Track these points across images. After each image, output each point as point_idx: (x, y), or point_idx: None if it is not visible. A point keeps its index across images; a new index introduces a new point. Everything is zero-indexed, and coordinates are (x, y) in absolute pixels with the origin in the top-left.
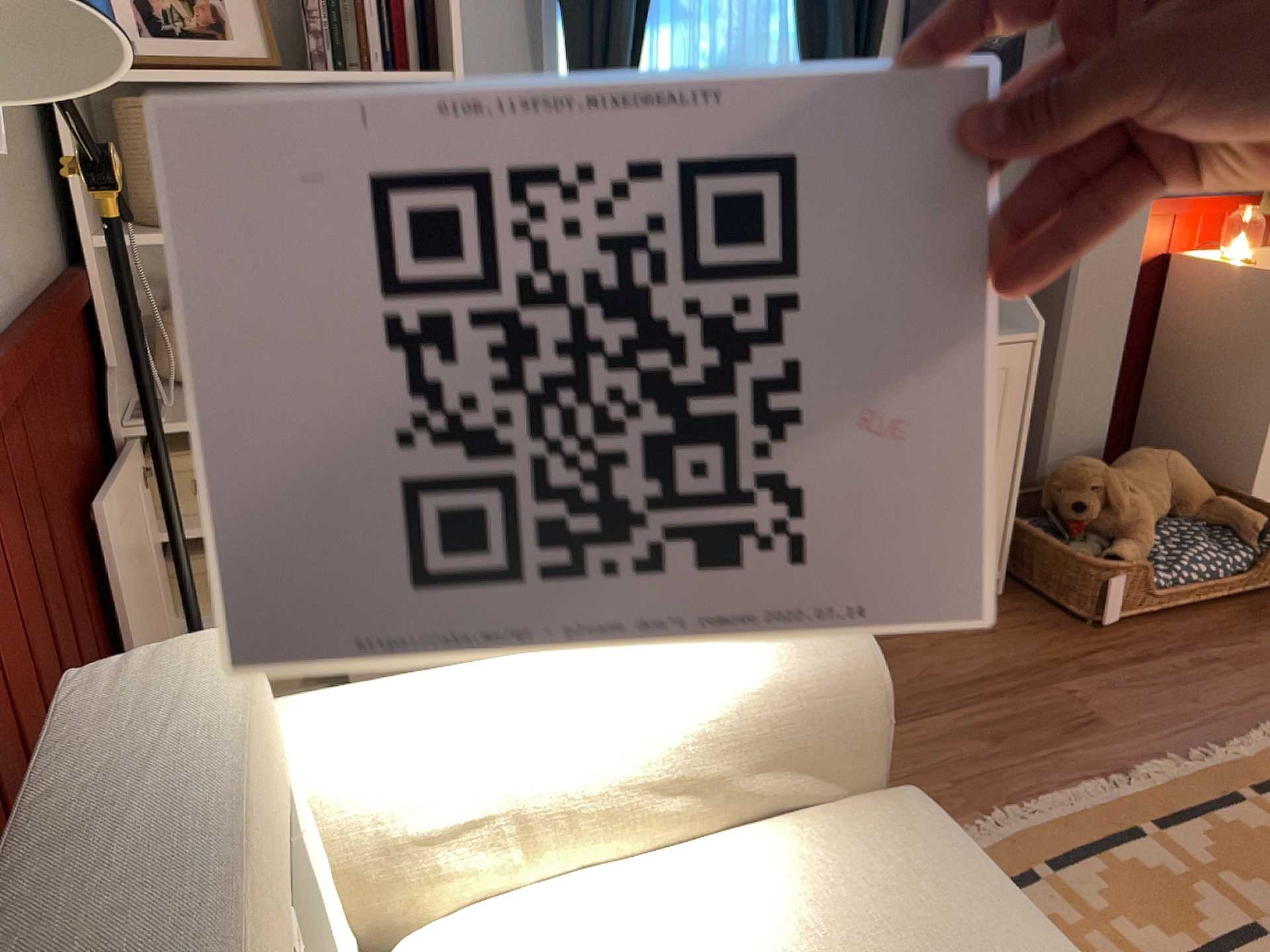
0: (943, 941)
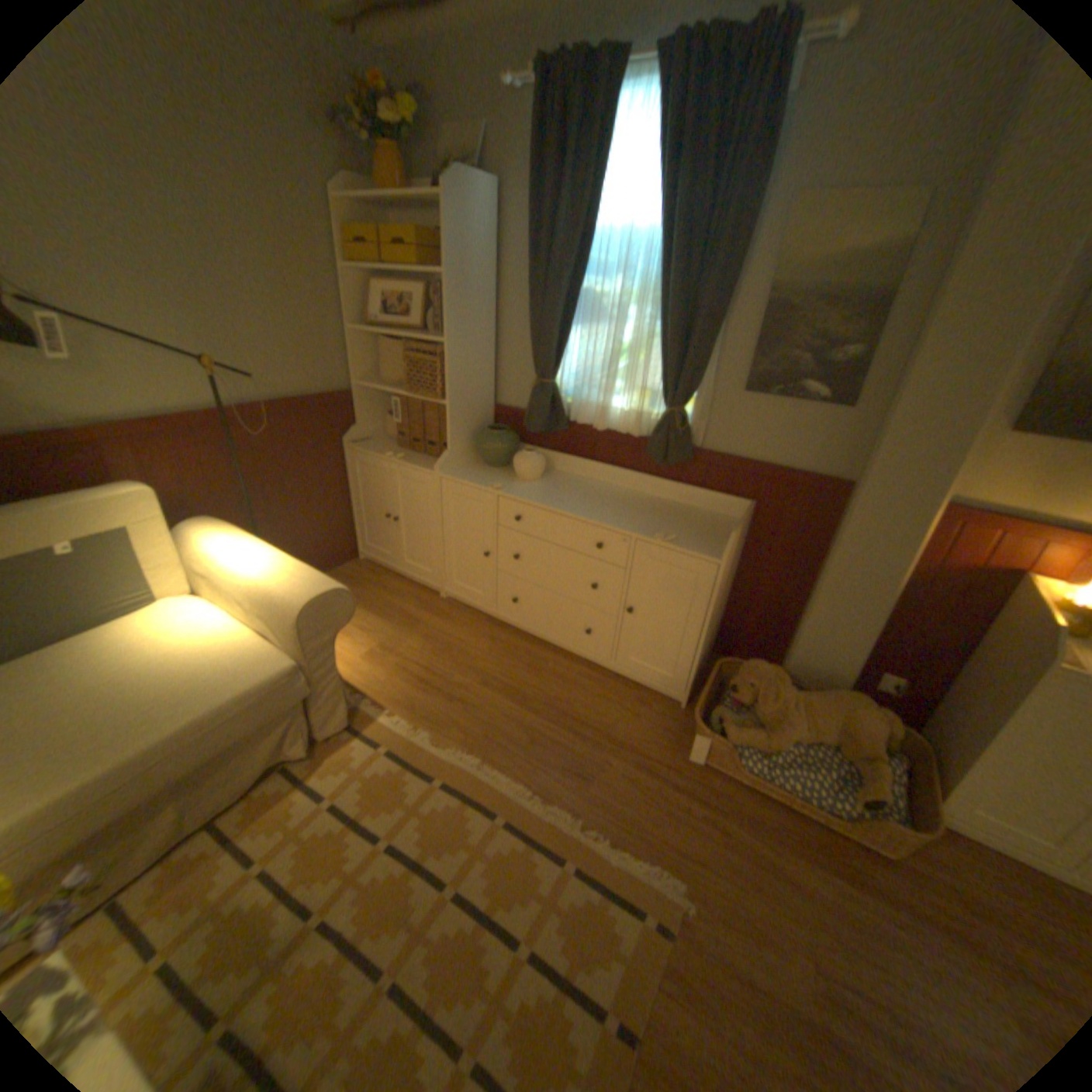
0: (197, 687)
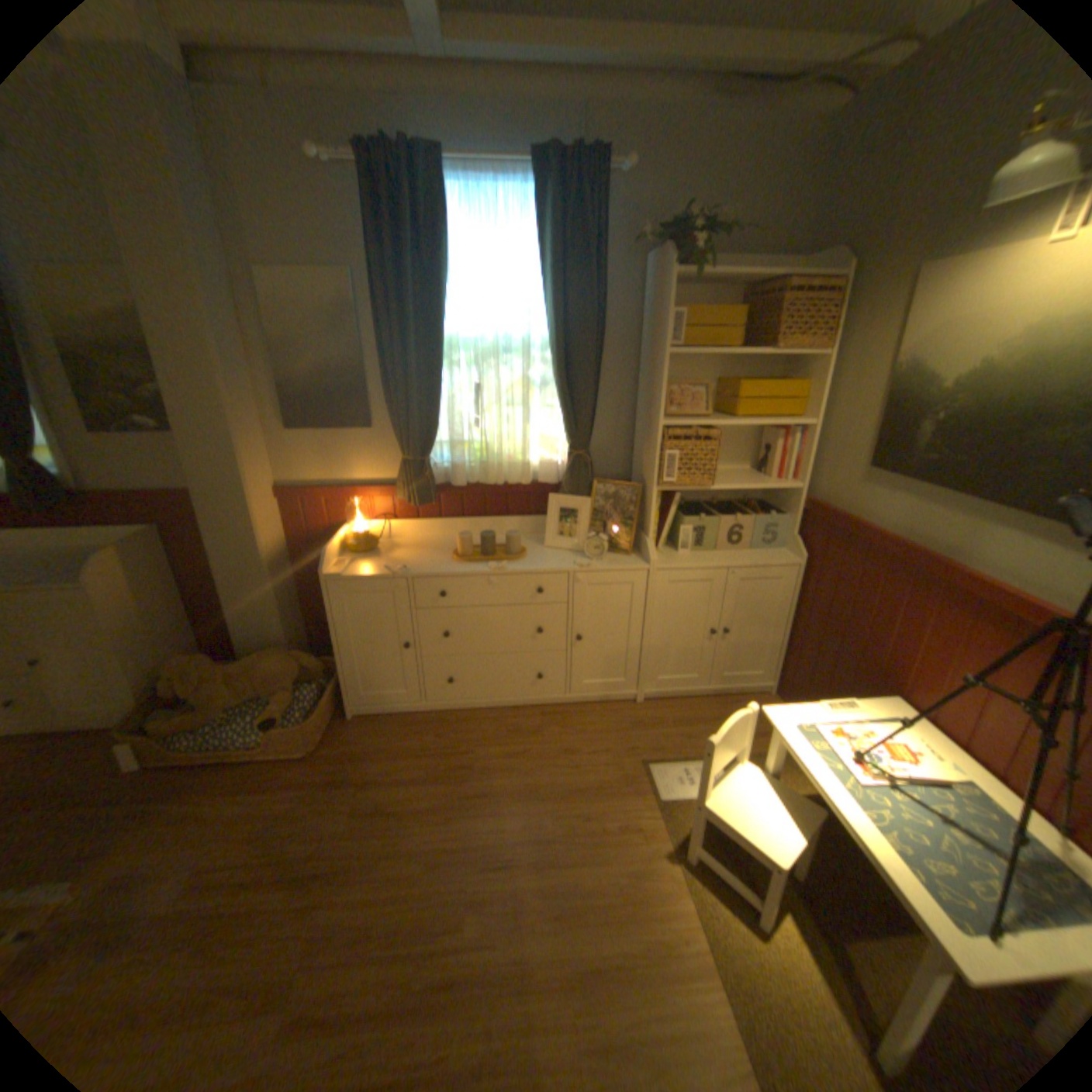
0: None
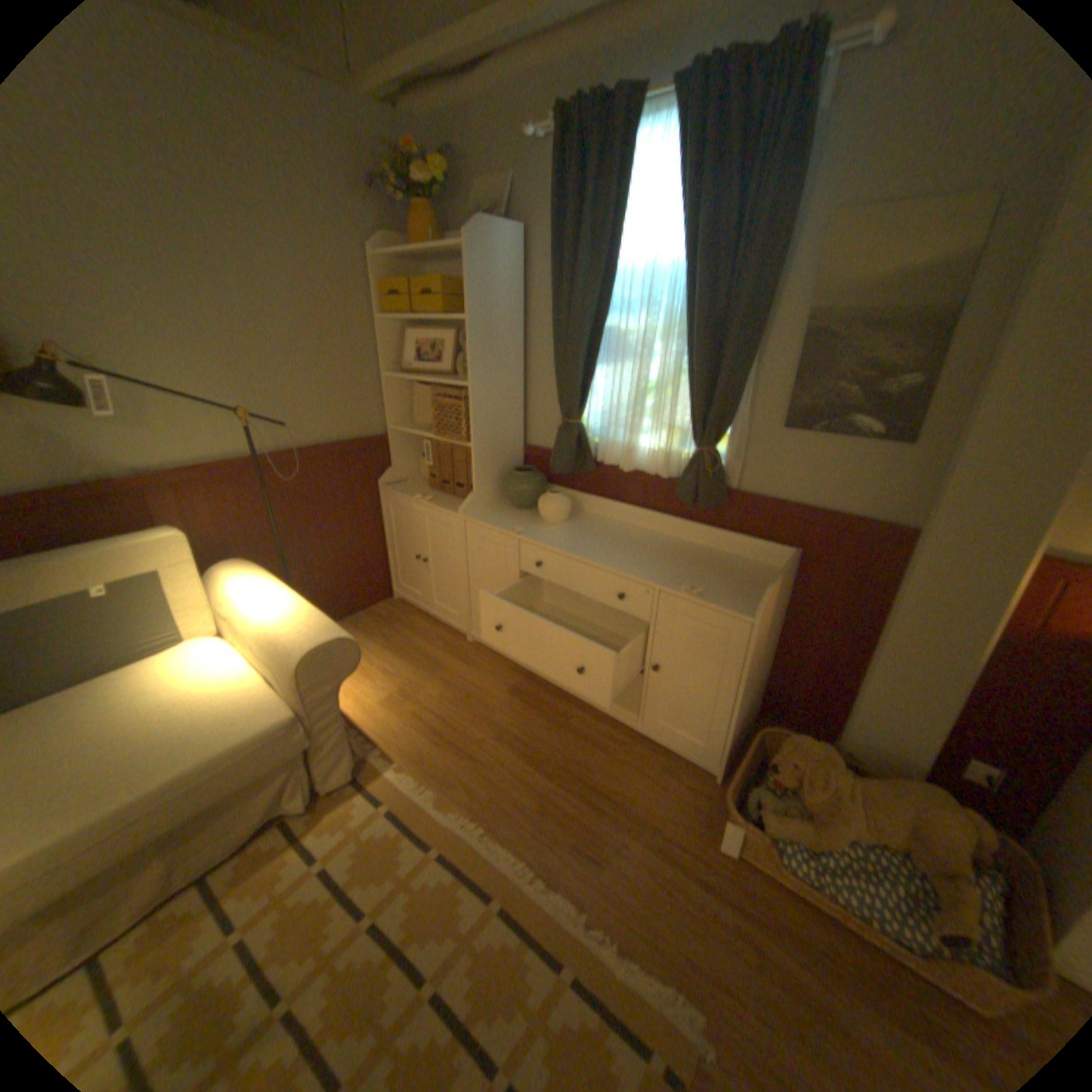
0: (192, 736)
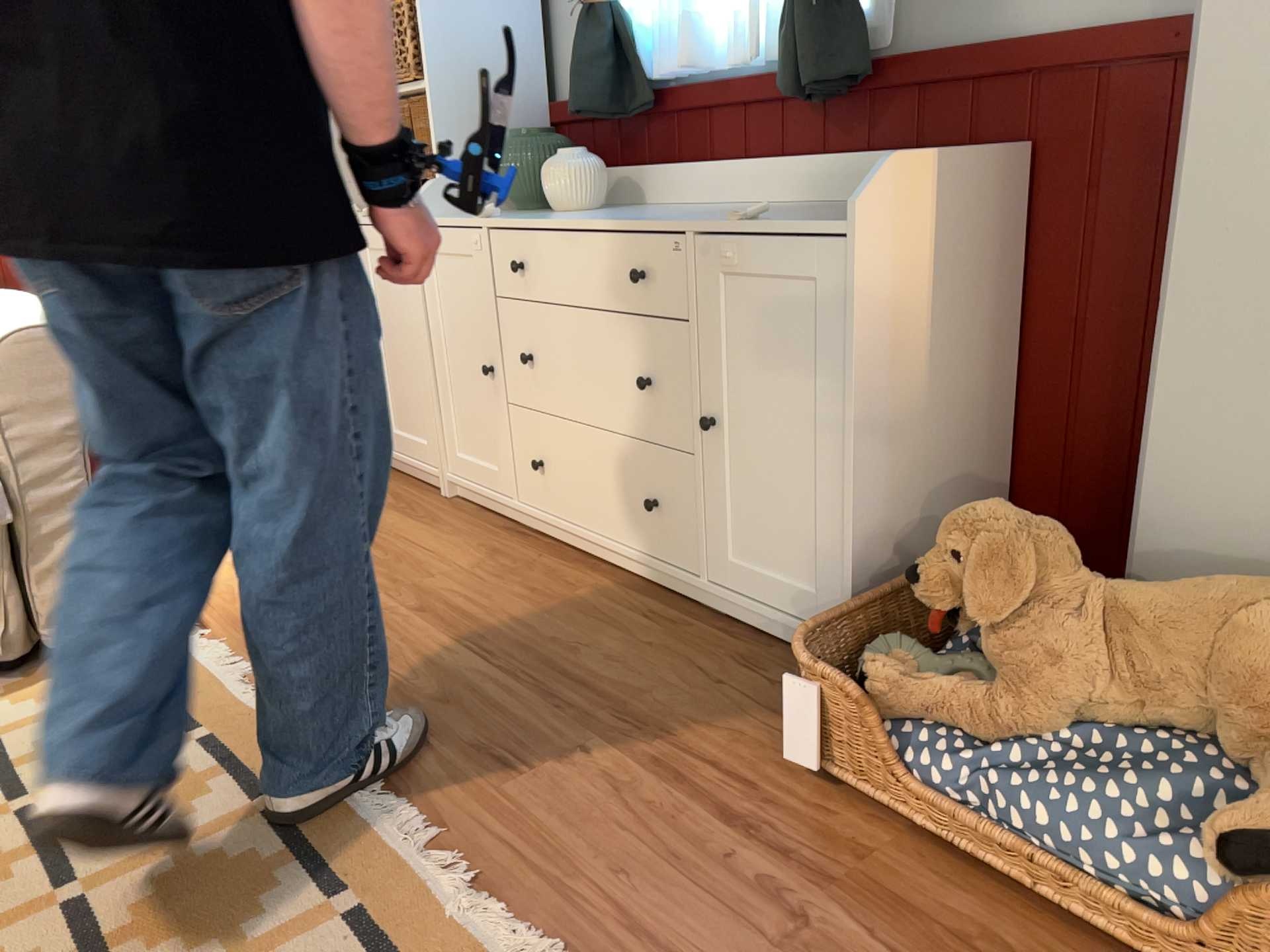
0: None
